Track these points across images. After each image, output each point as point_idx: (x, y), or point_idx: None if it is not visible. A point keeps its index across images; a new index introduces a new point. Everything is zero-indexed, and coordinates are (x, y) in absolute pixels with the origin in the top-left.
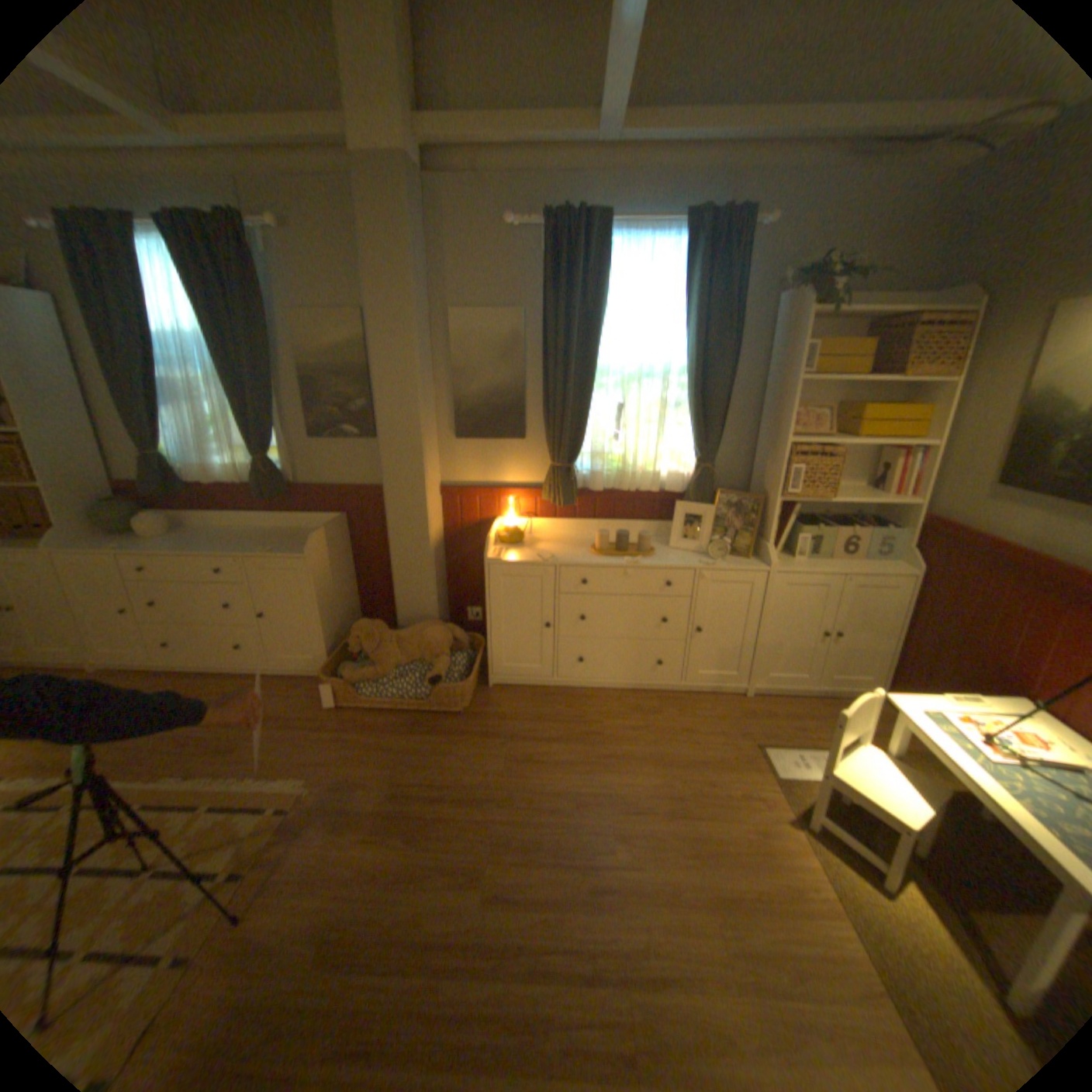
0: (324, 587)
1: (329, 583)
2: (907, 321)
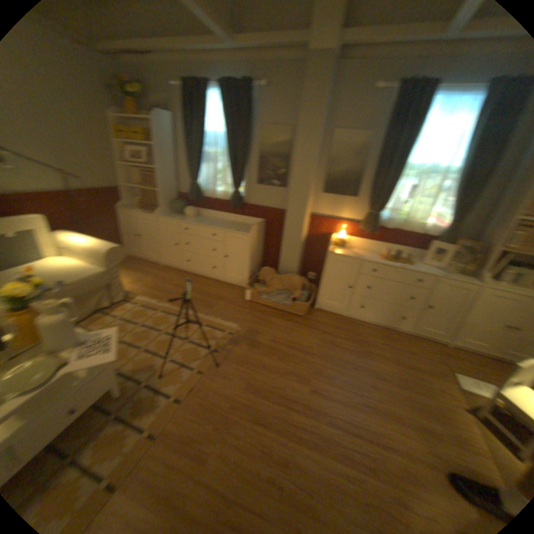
0: (254, 249)
1: (255, 248)
2: None
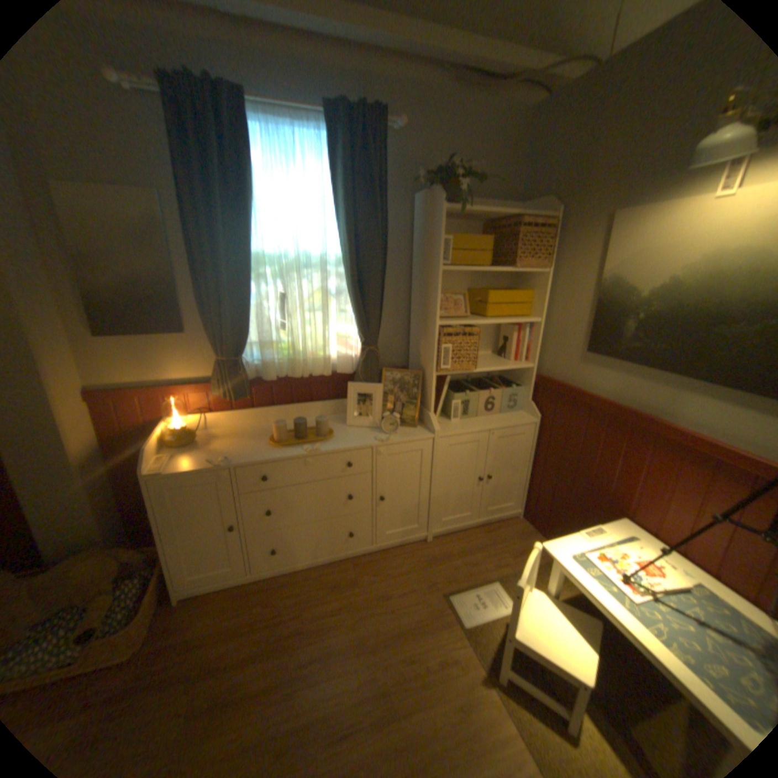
0: None
1: None
2: (514, 222)
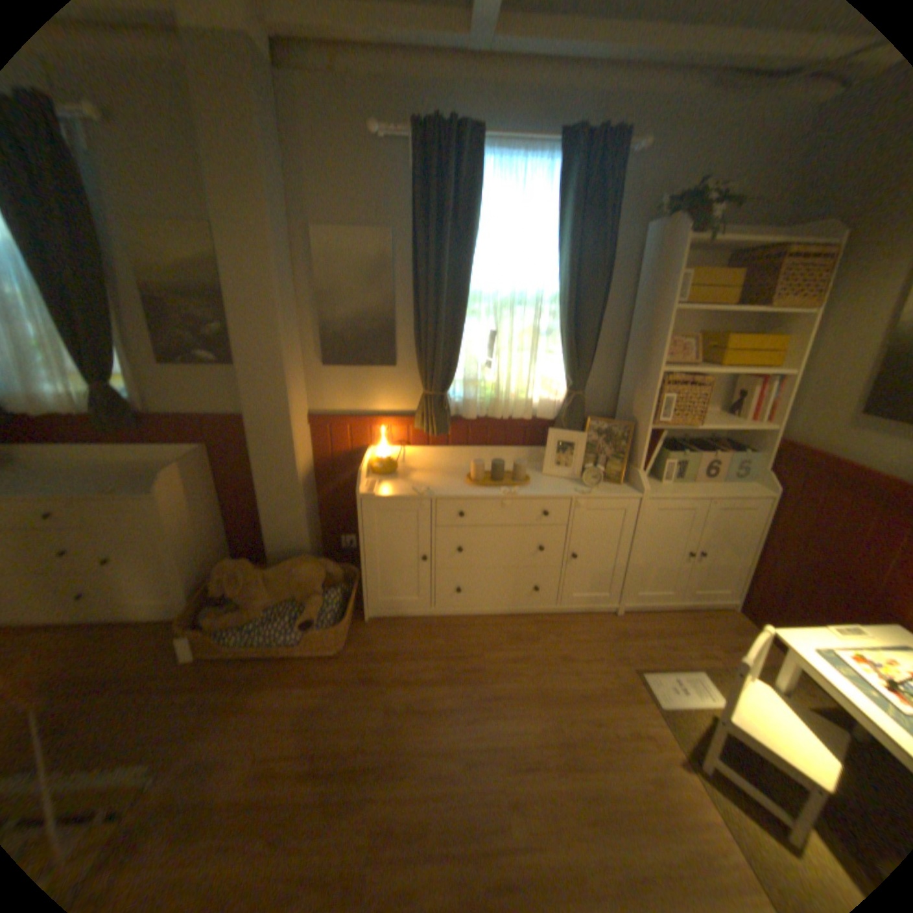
0: (179, 528)
1: (185, 523)
2: (775, 253)
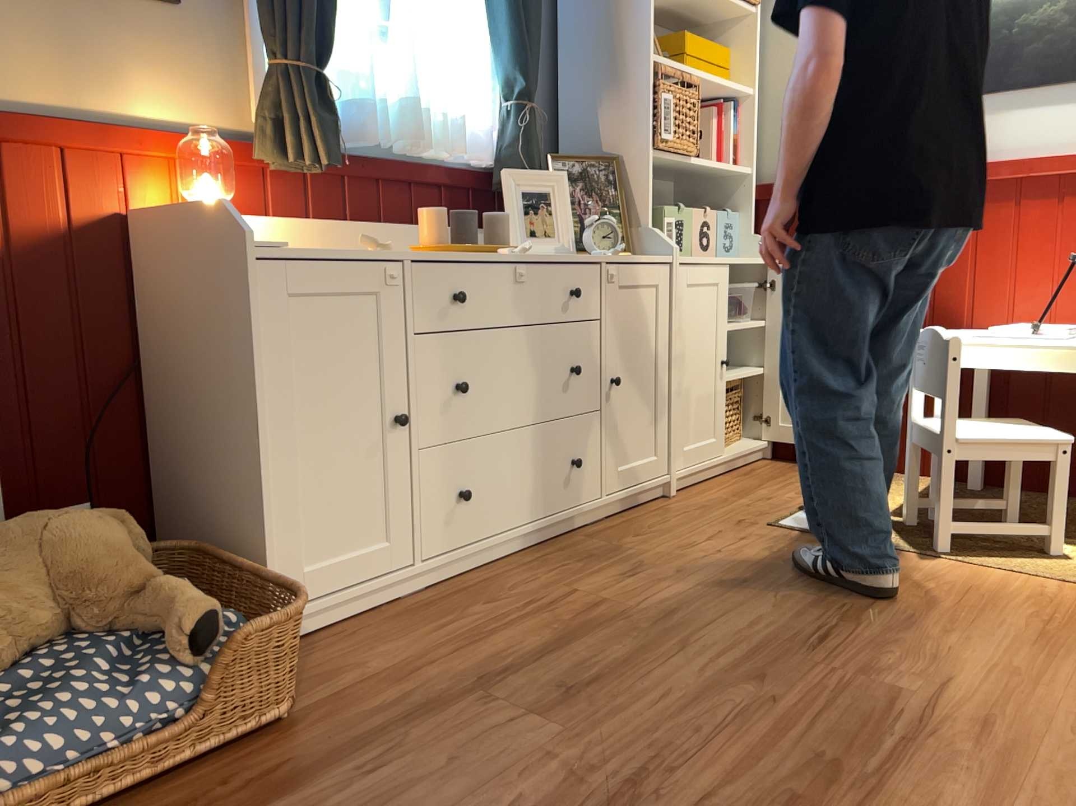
0: None
1: None
2: None
